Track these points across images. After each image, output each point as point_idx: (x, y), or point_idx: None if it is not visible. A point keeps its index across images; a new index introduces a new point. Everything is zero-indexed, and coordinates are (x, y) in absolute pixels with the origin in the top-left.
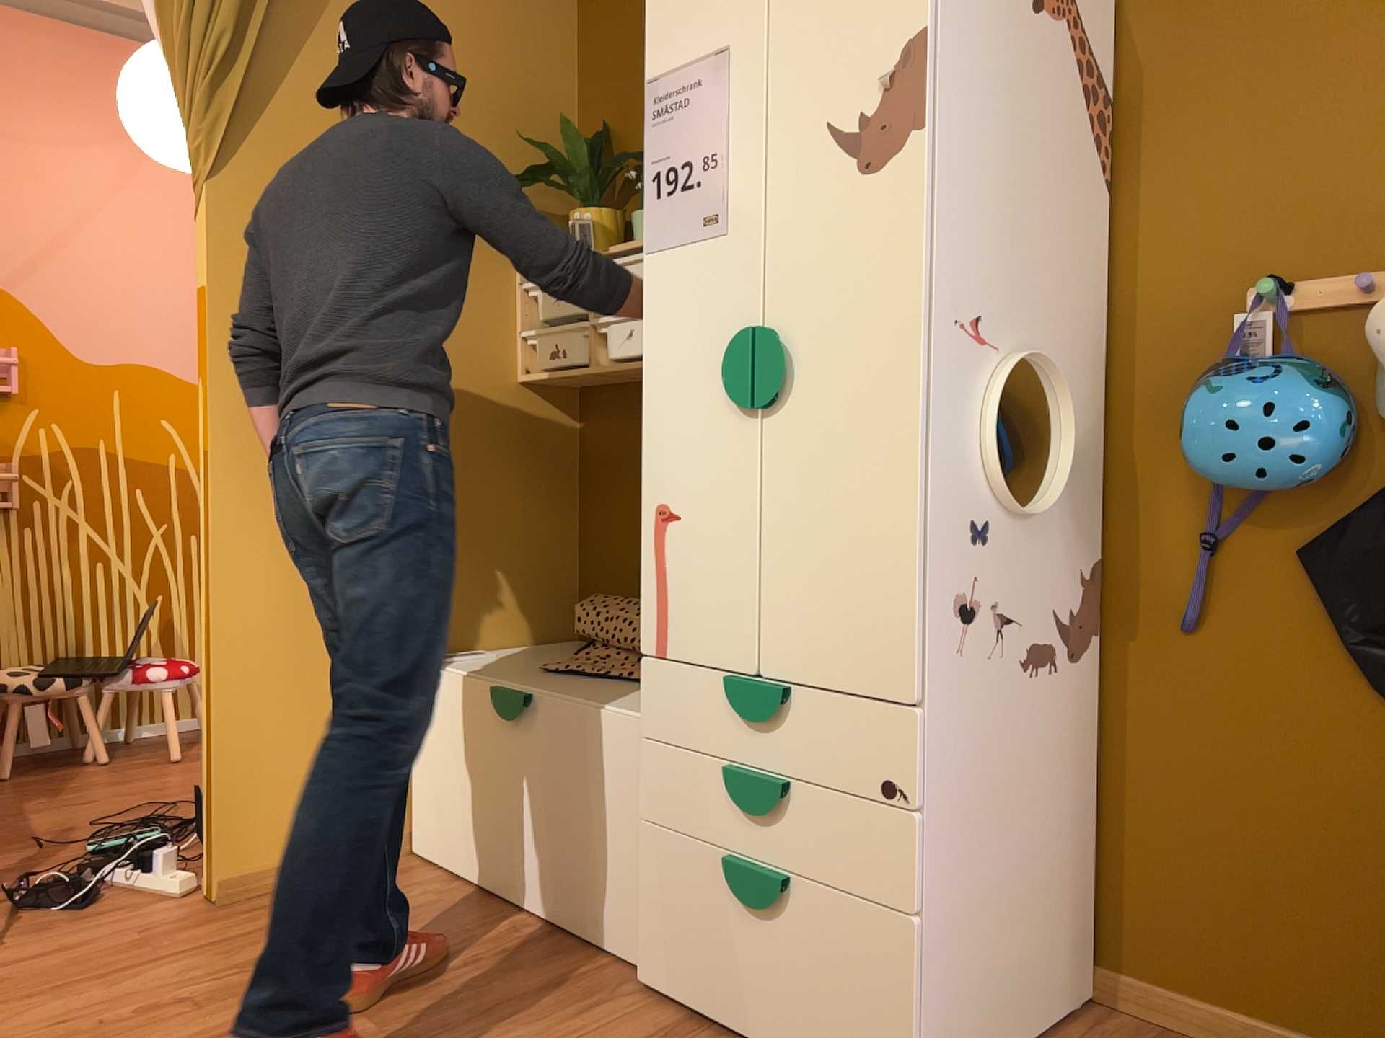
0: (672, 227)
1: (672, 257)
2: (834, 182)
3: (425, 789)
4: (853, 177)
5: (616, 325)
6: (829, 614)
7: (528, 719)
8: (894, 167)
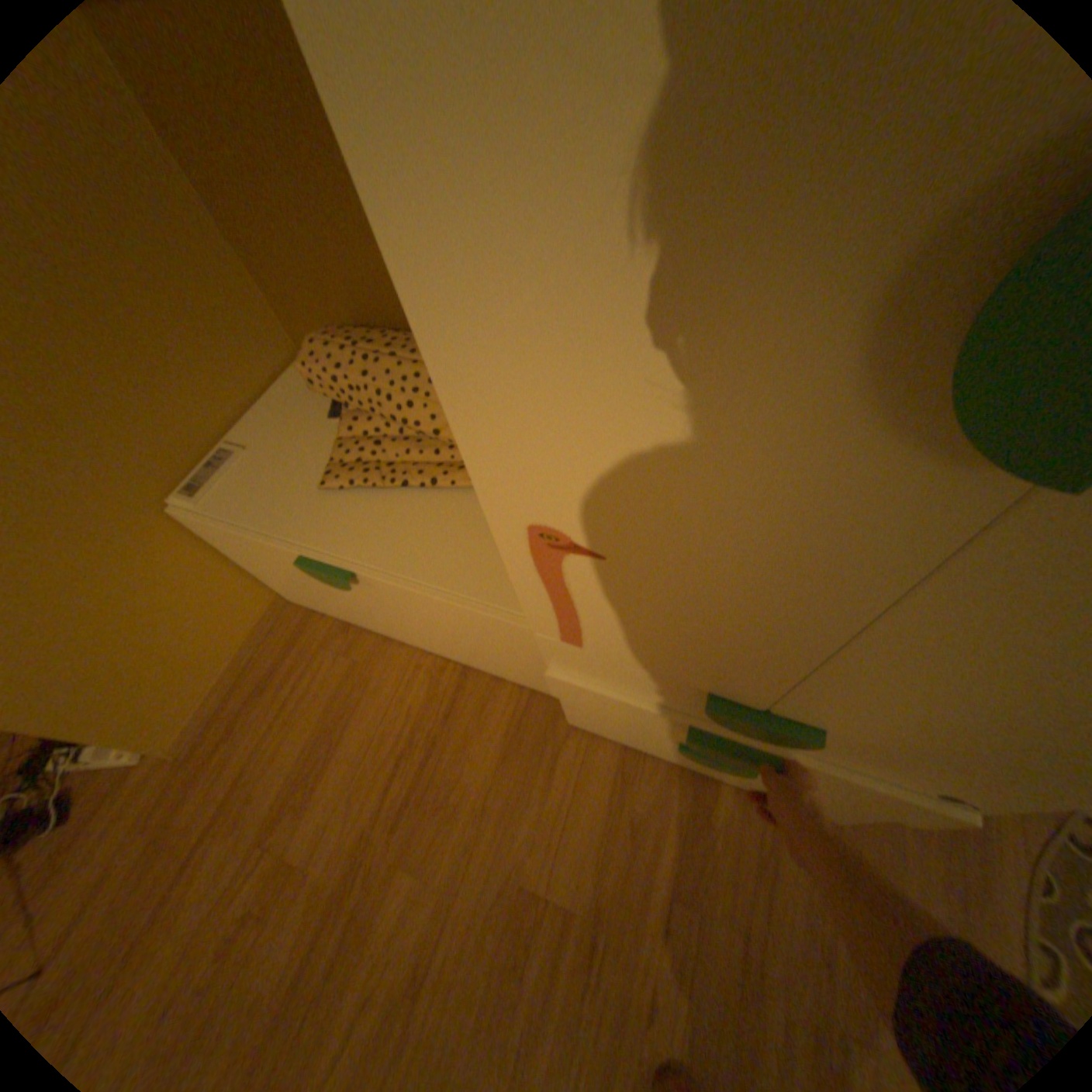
0: None
1: None
2: None
3: (271, 581)
4: None
5: None
6: (974, 732)
7: (361, 583)
8: None
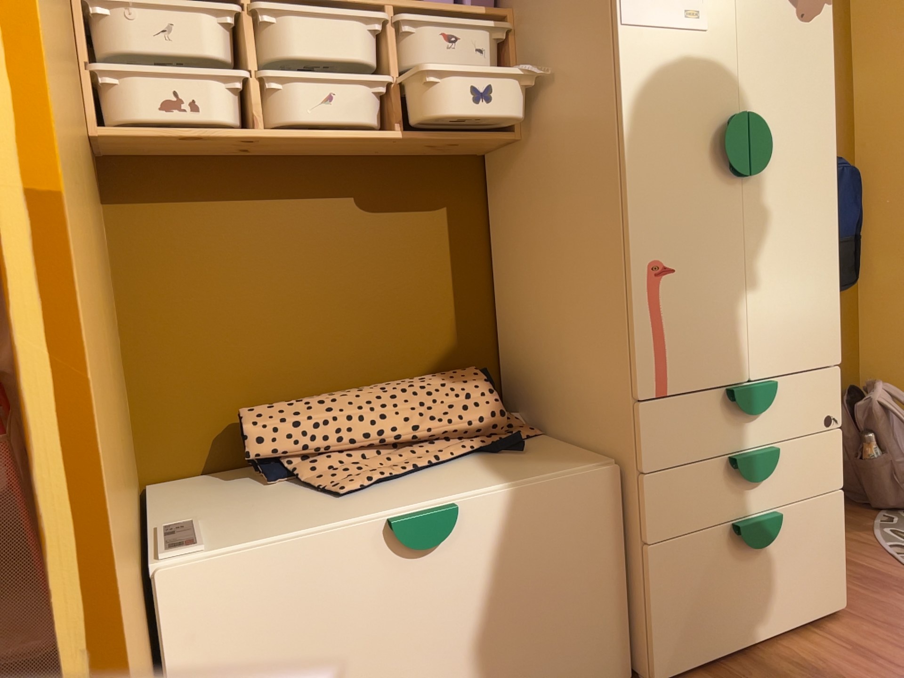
0: (652, 9)
1: (653, 37)
2: (784, 19)
3: None
4: (794, 20)
5: (304, 86)
6: (793, 321)
7: (451, 535)
8: (817, 23)
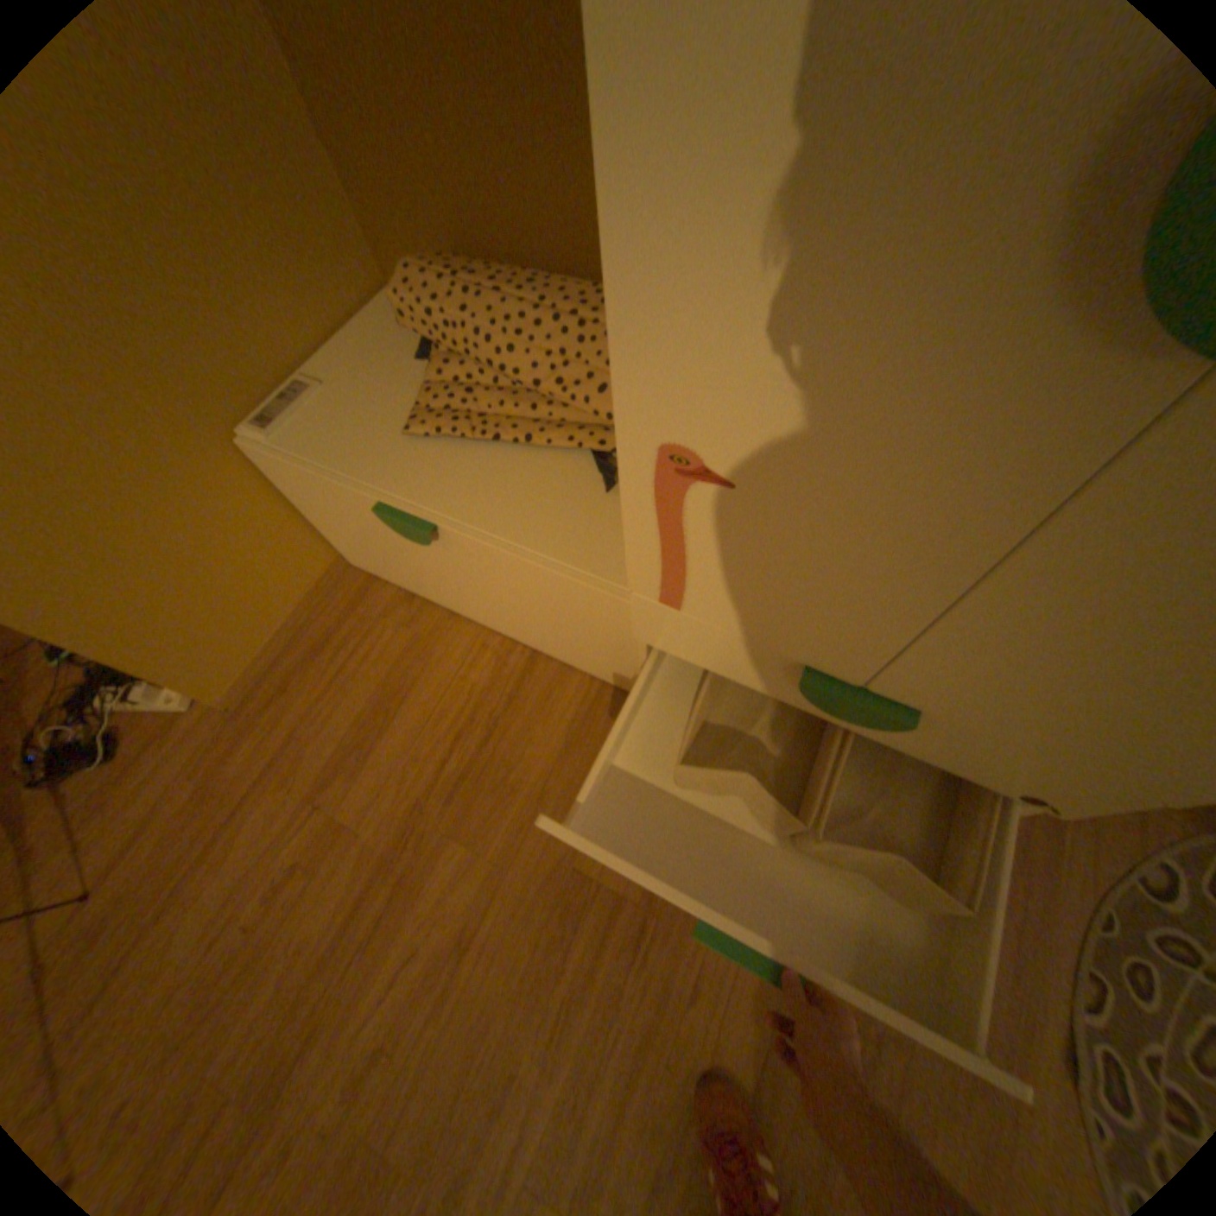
0: None
1: None
2: None
3: (337, 537)
4: None
5: None
6: (1074, 706)
7: (442, 539)
8: None
